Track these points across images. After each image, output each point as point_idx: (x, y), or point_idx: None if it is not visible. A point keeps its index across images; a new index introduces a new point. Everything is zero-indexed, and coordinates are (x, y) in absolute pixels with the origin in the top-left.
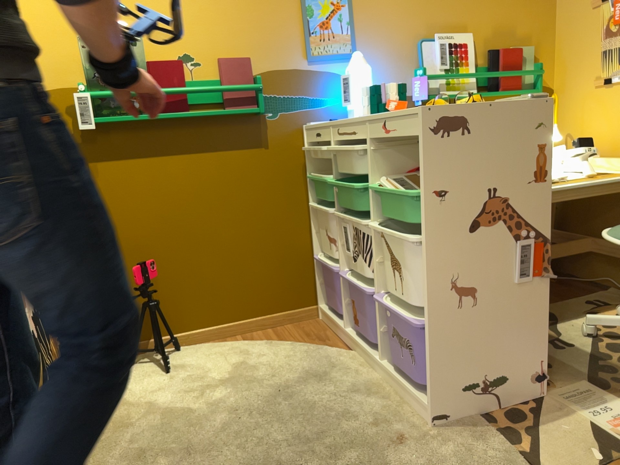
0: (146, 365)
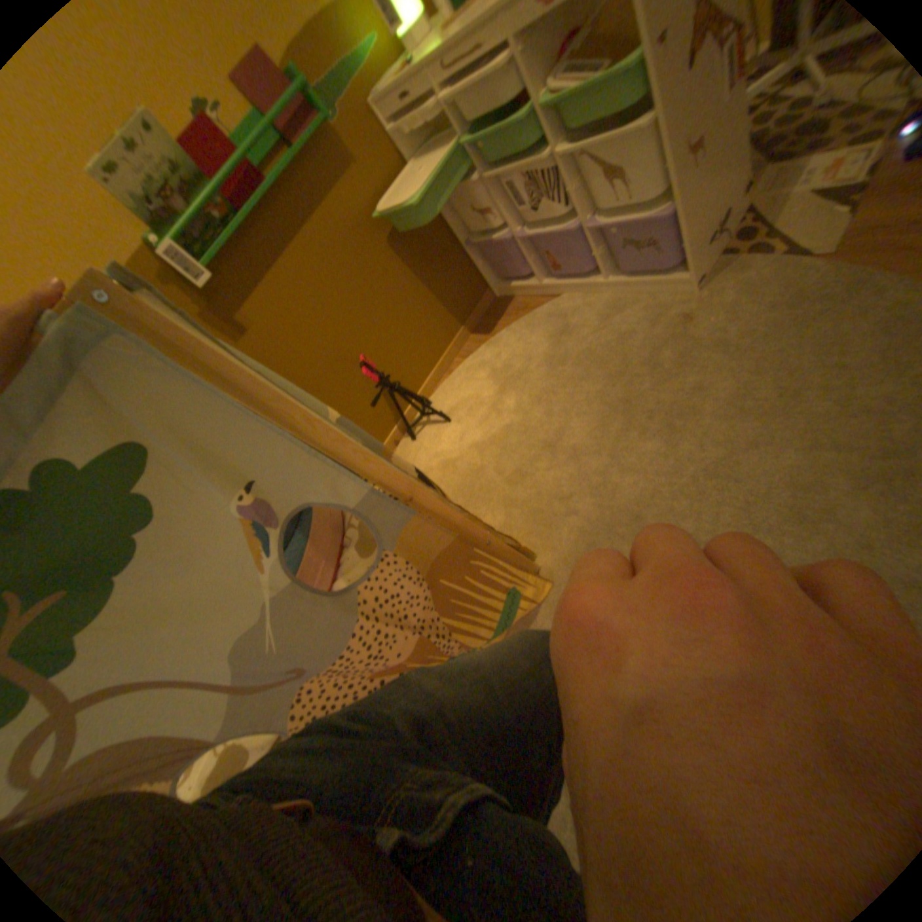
0: (427, 431)
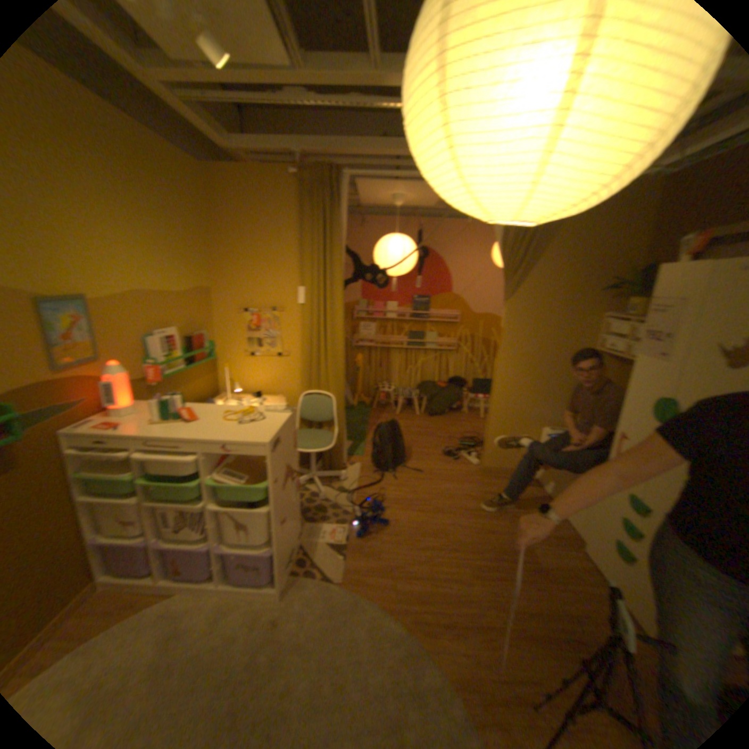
0: None
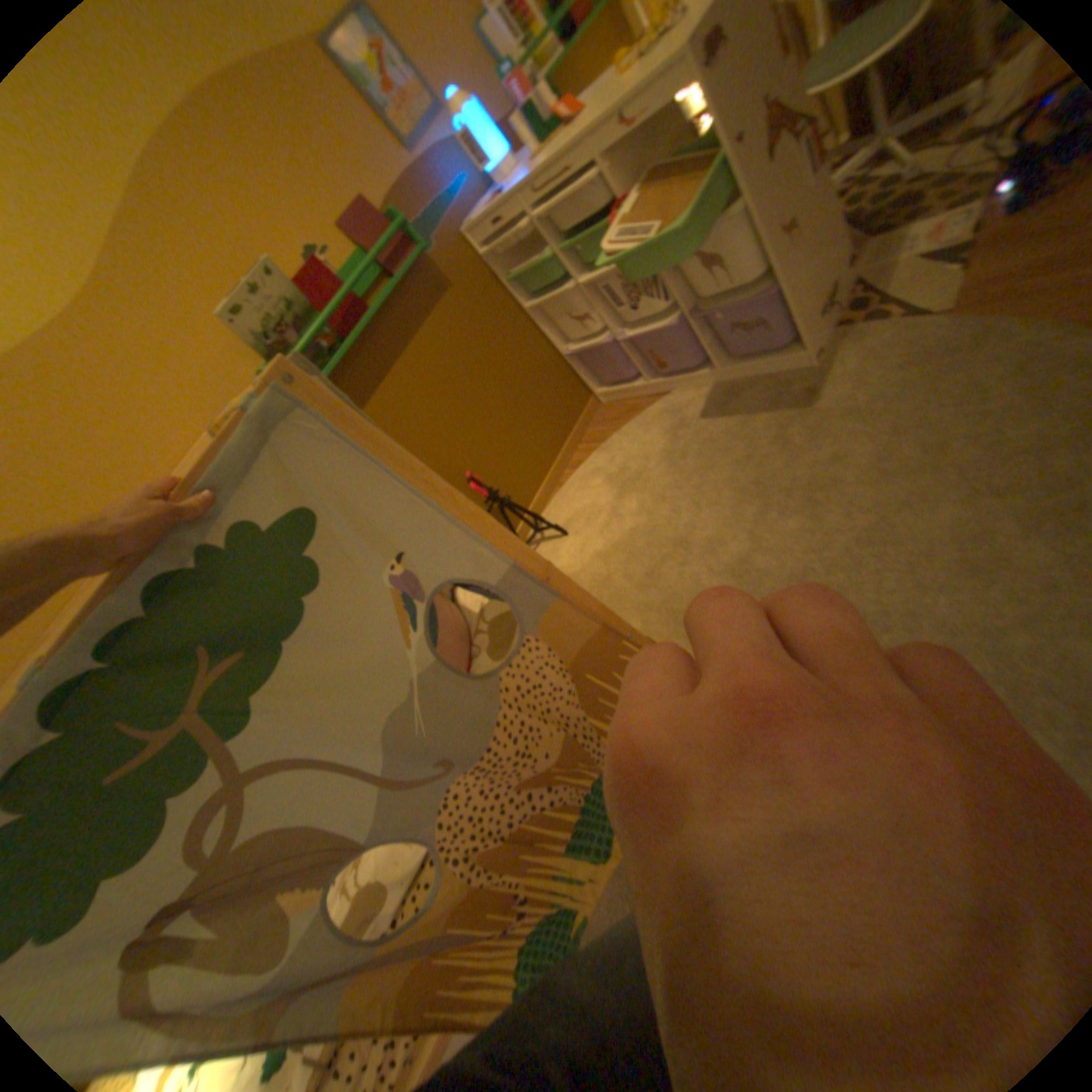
0: (543, 548)
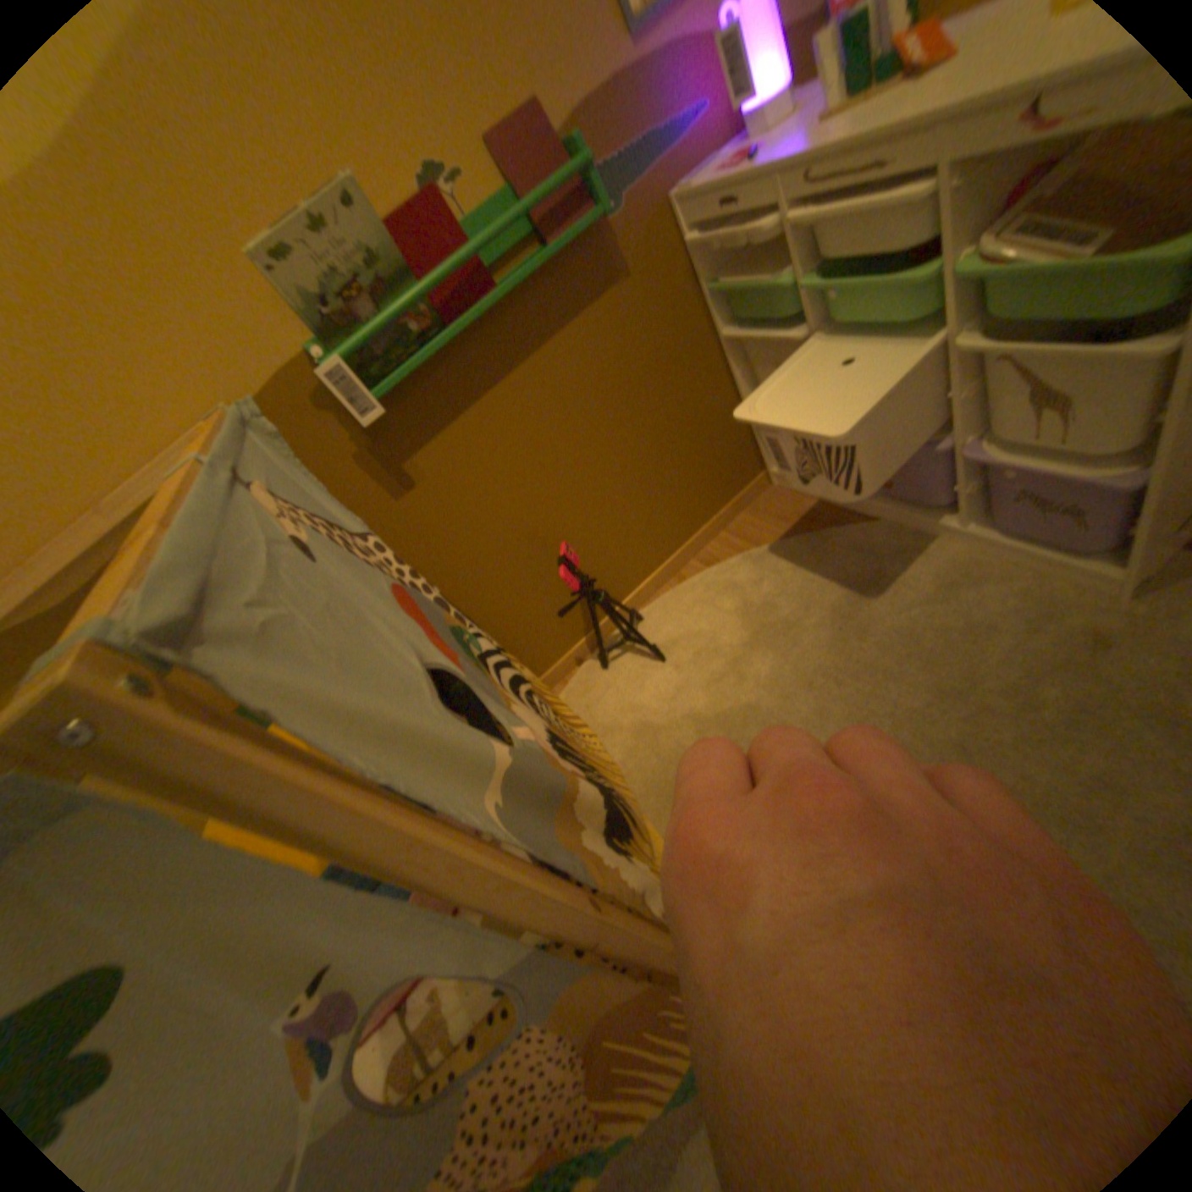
0: (627, 662)
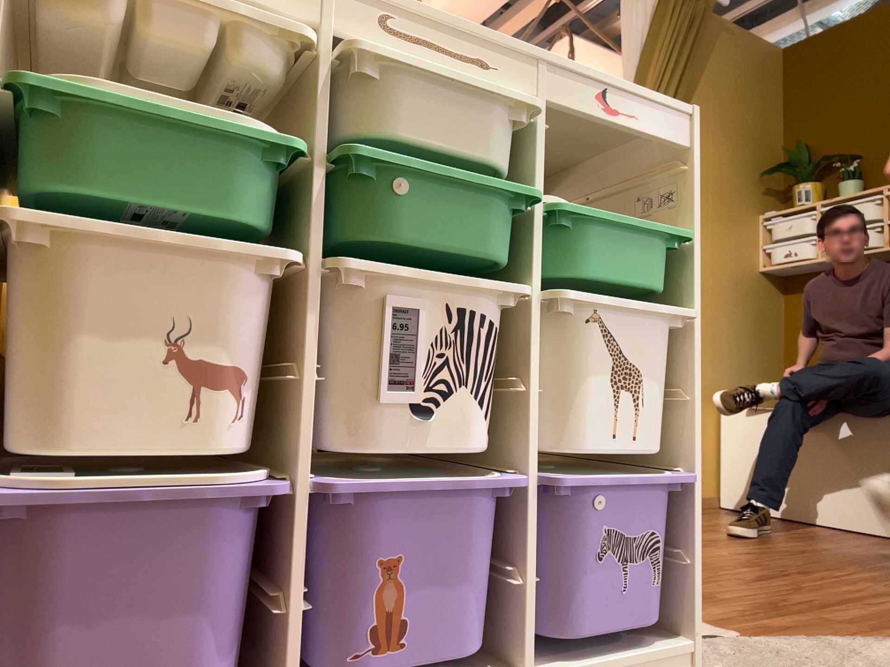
0: None
